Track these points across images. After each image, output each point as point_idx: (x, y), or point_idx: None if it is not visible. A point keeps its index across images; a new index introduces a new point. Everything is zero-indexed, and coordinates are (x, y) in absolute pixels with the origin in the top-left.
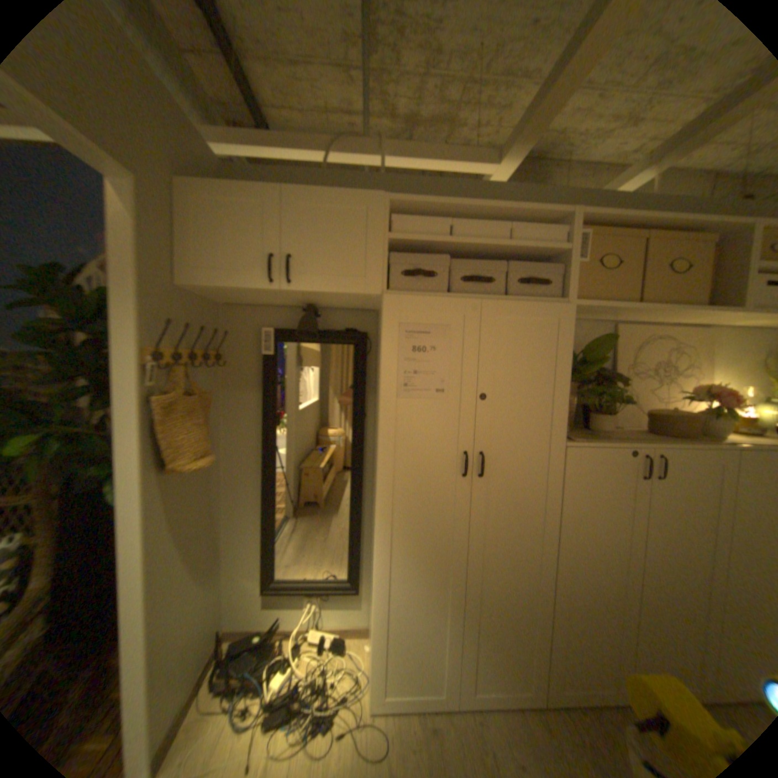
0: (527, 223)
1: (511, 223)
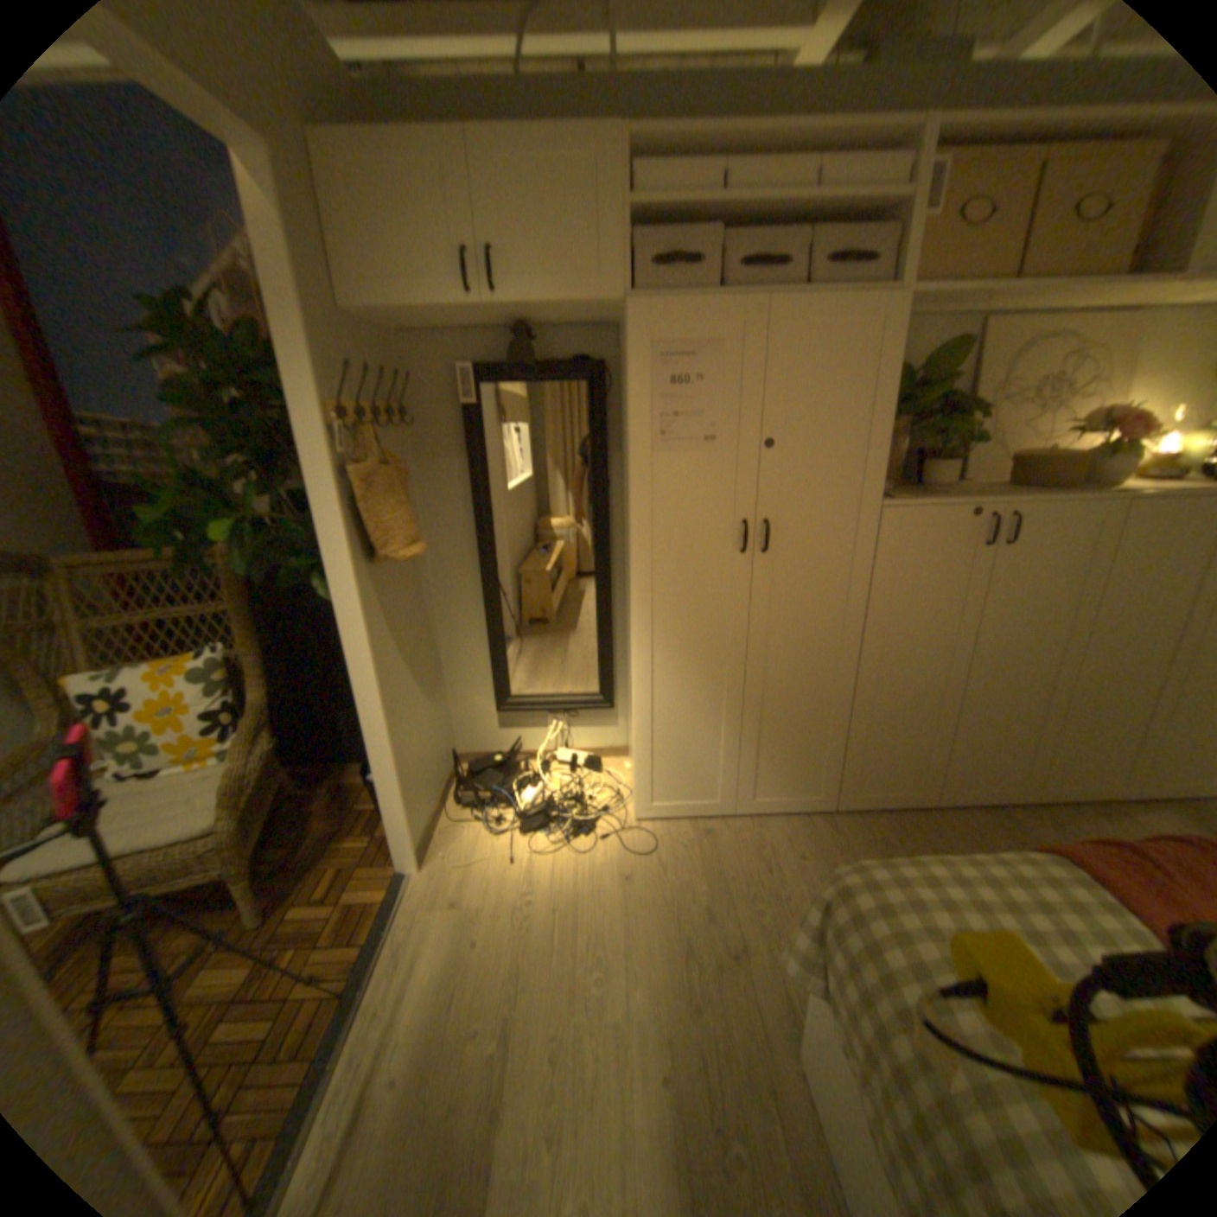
0: (849, 153)
1: (822, 155)
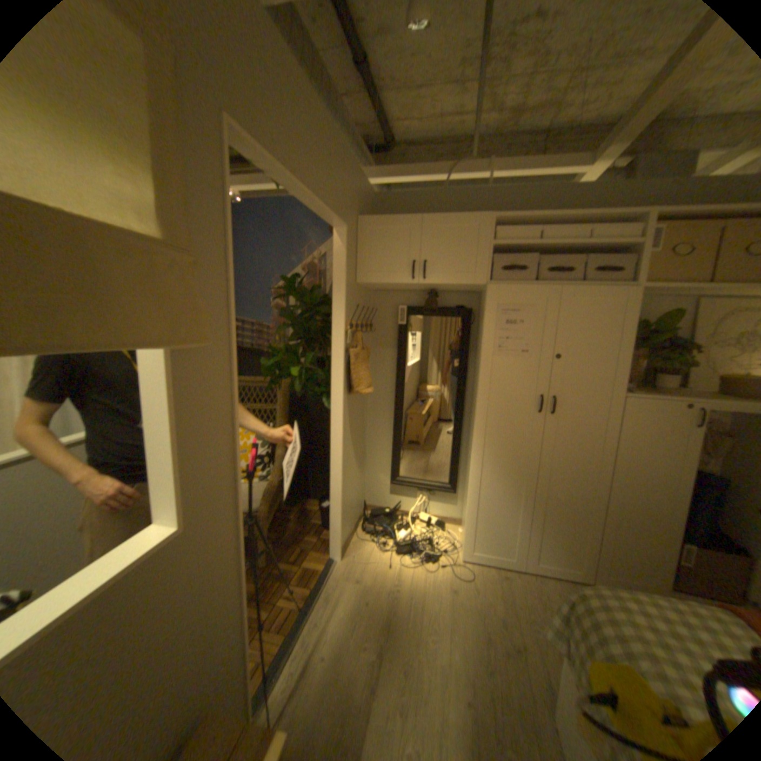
0: (608, 222)
1: (593, 223)
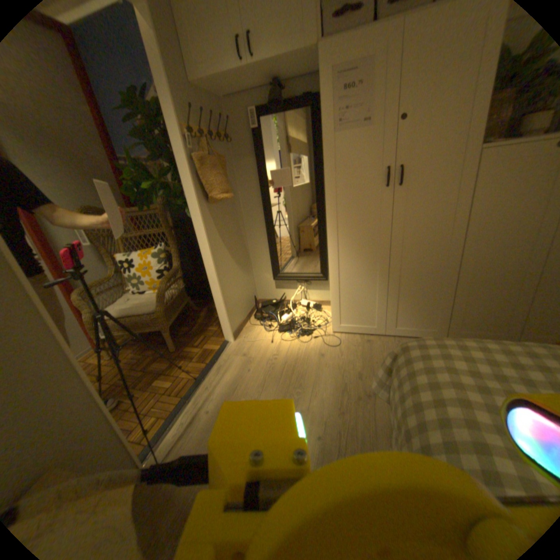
0: None
1: None
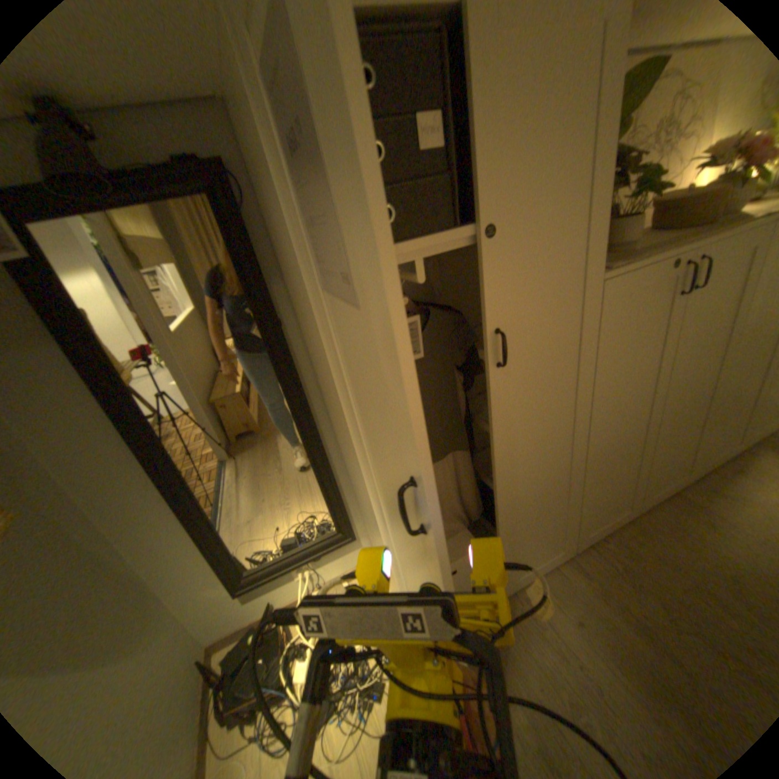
0: None
1: None
